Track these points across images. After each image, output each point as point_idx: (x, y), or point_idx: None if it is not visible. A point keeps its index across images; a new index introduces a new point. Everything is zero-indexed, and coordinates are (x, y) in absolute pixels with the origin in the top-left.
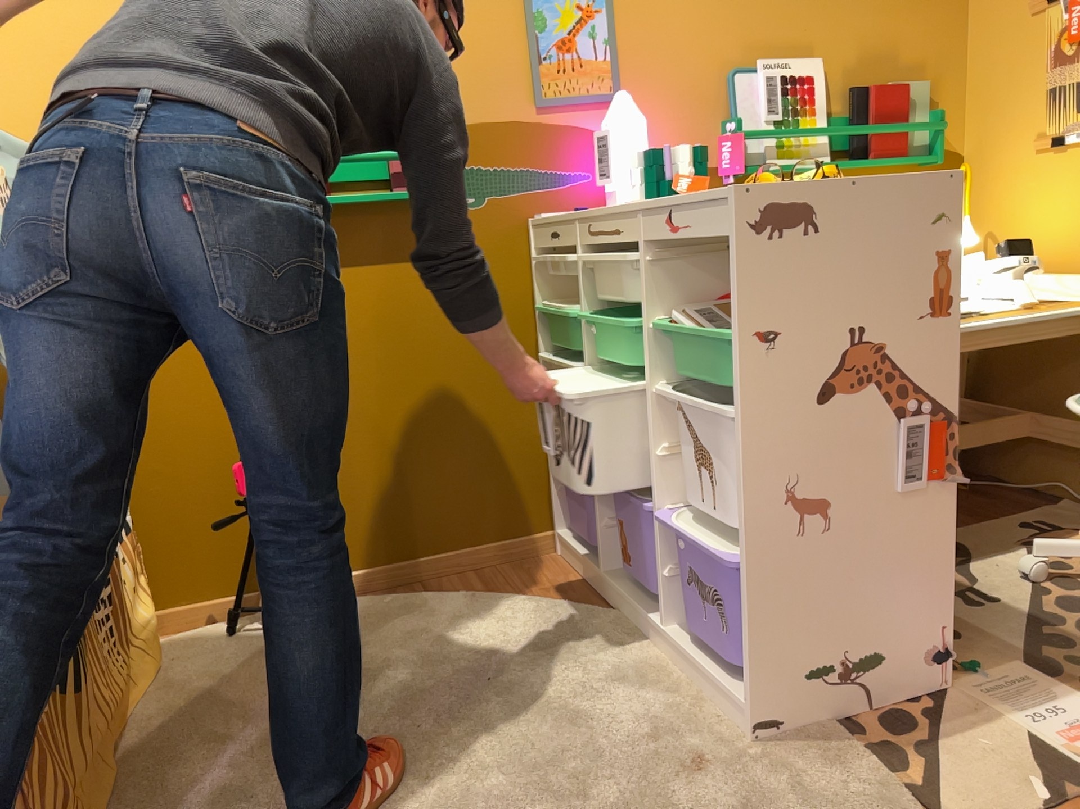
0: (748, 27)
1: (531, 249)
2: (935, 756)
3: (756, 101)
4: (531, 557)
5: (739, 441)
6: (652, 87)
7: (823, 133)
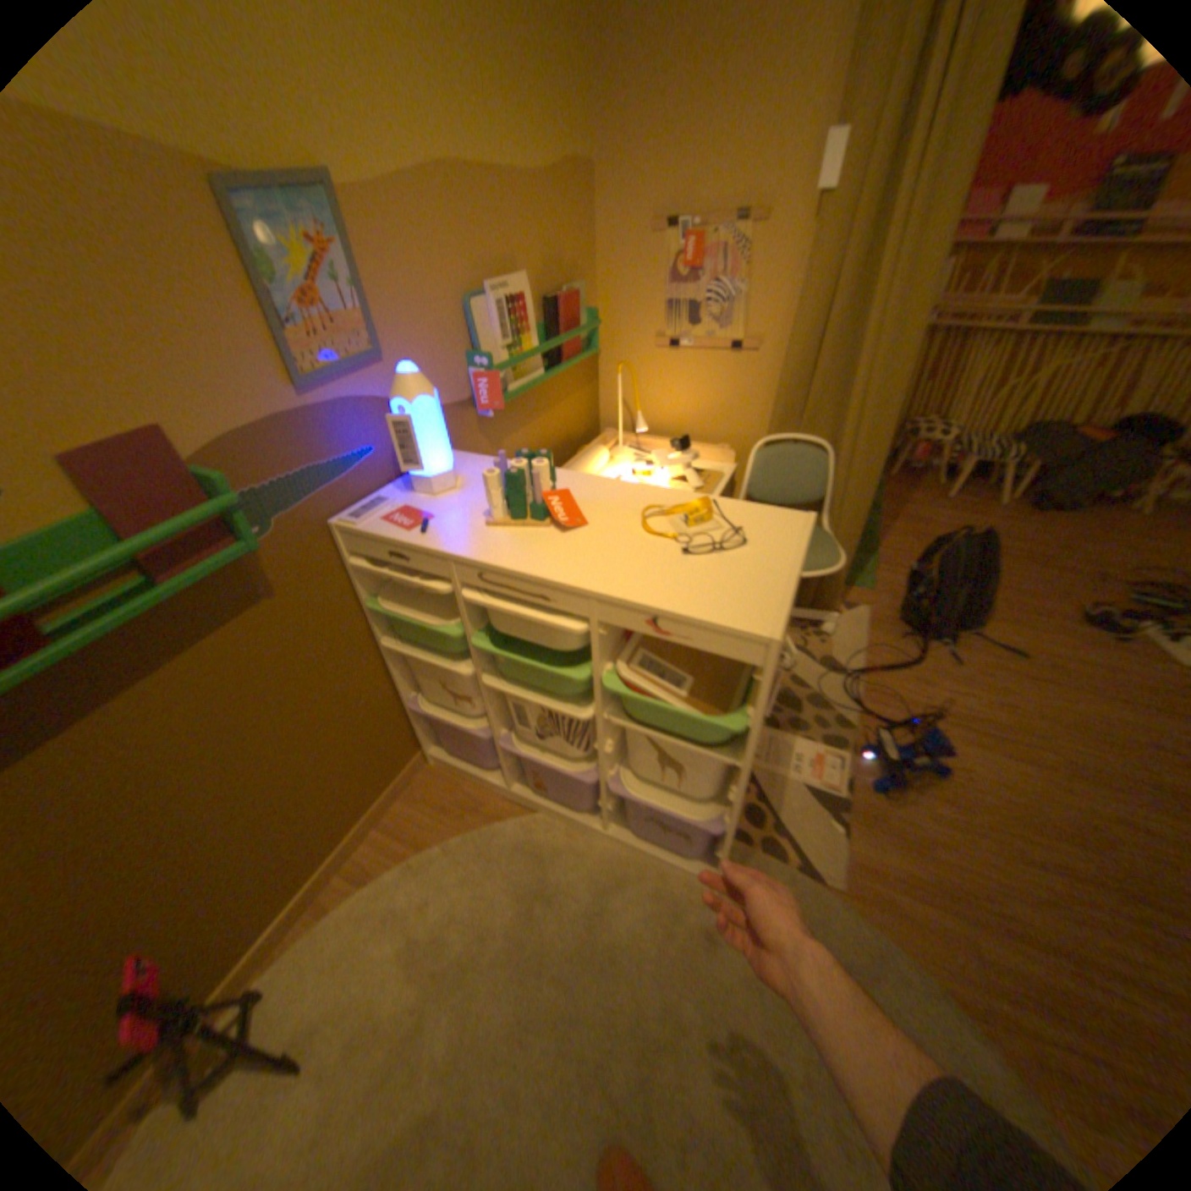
0: (470, 243)
1: (340, 550)
2: (783, 829)
3: (491, 327)
4: (412, 782)
5: (743, 781)
6: (405, 330)
7: (539, 350)
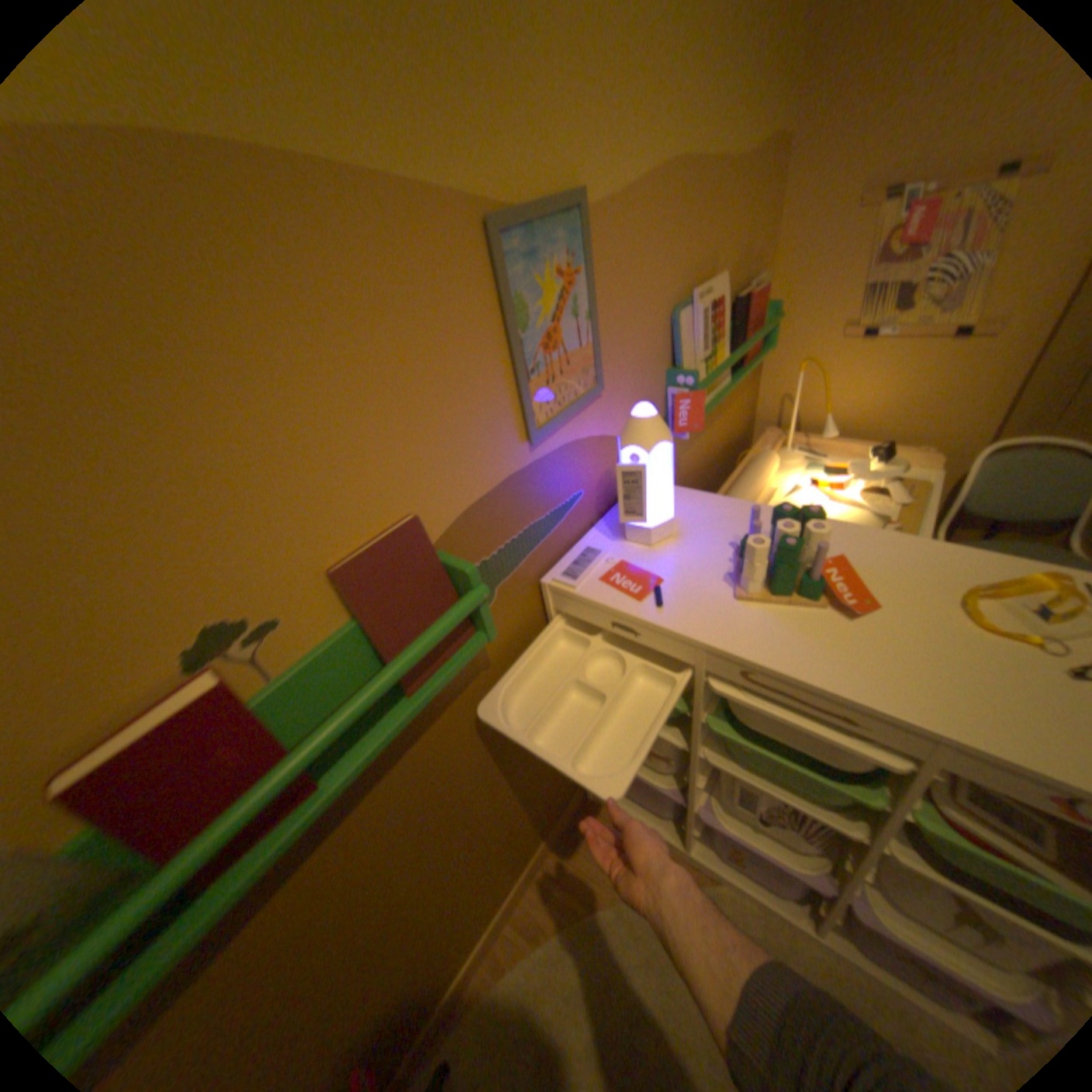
0: (687, 247)
1: (545, 606)
2: None
3: (694, 339)
4: (573, 820)
5: None
6: (623, 357)
7: (732, 356)
